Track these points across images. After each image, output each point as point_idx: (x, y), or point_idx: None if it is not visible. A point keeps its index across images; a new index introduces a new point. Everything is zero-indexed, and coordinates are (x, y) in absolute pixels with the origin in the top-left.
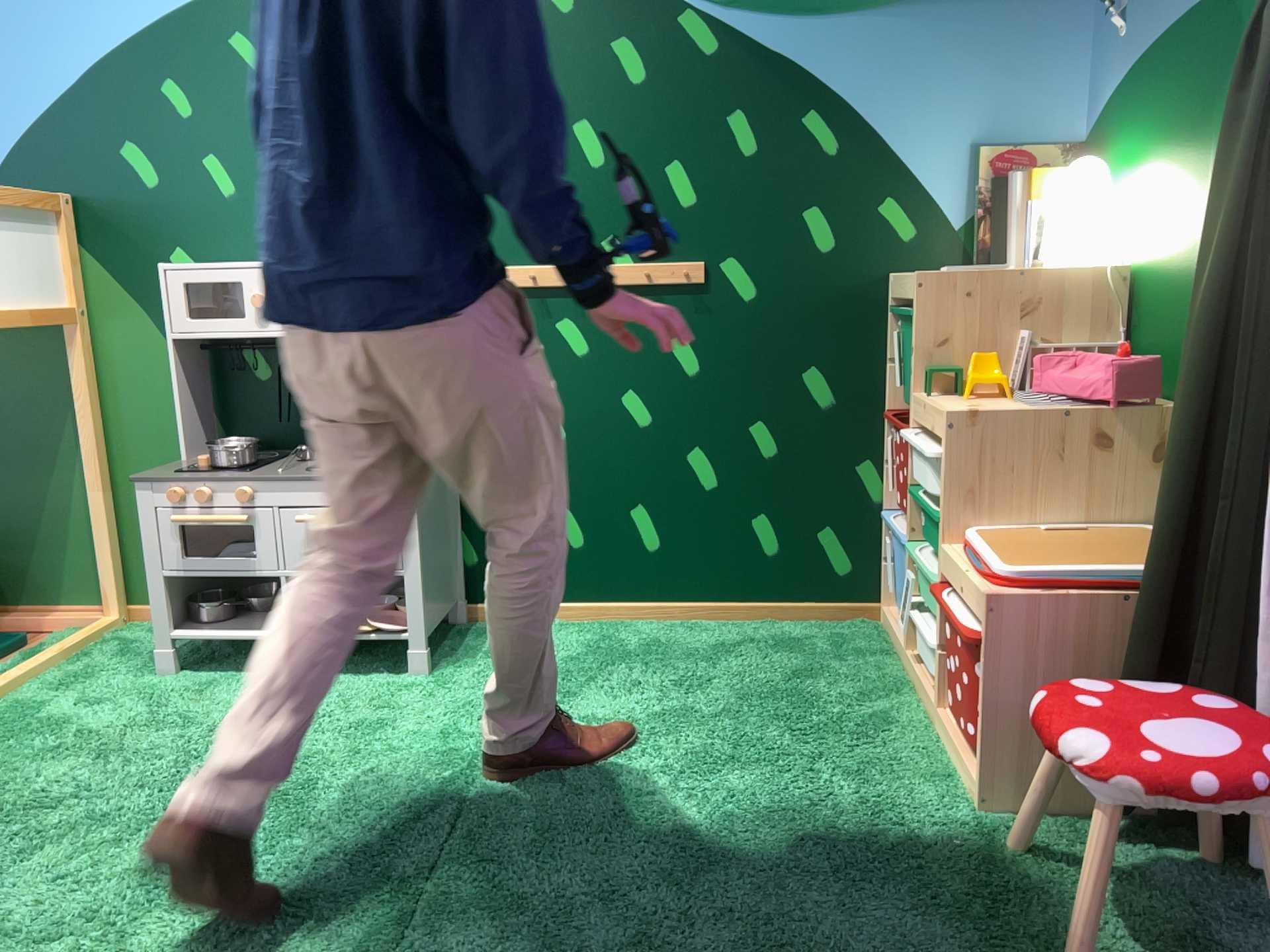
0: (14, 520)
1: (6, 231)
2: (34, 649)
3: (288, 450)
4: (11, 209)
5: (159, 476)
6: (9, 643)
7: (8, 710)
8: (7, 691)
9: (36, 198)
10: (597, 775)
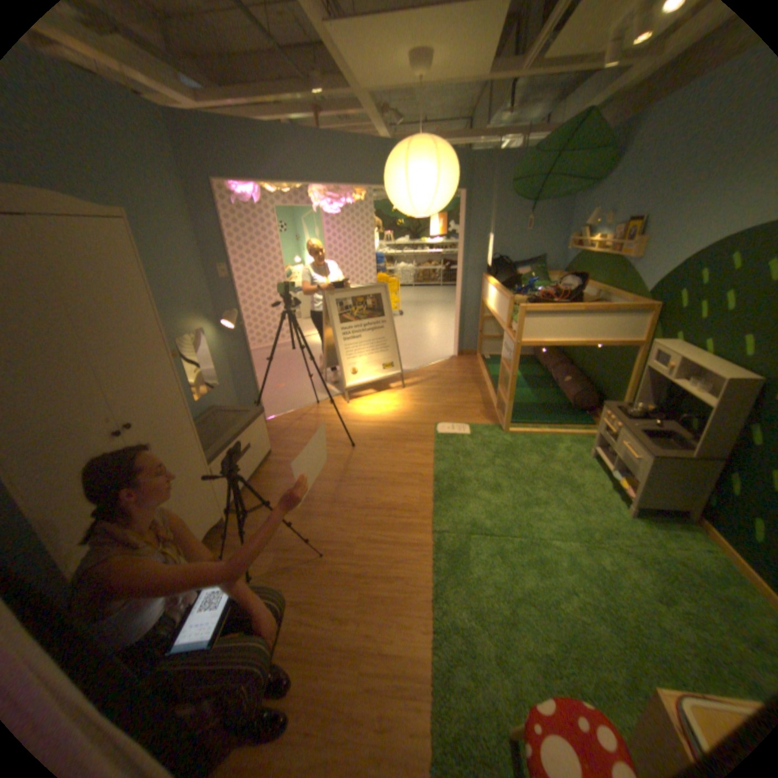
0: (614, 392)
1: (641, 311)
2: (591, 429)
3: (676, 419)
4: (643, 305)
5: (609, 406)
6: (591, 423)
7: (556, 439)
8: (563, 435)
9: (649, 303)
10: (584, 578)
